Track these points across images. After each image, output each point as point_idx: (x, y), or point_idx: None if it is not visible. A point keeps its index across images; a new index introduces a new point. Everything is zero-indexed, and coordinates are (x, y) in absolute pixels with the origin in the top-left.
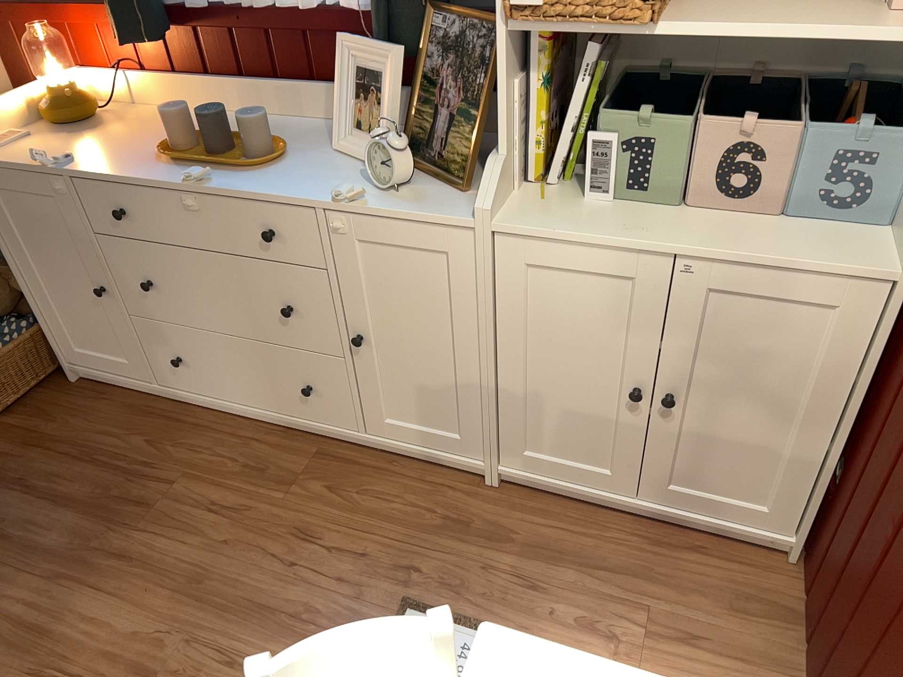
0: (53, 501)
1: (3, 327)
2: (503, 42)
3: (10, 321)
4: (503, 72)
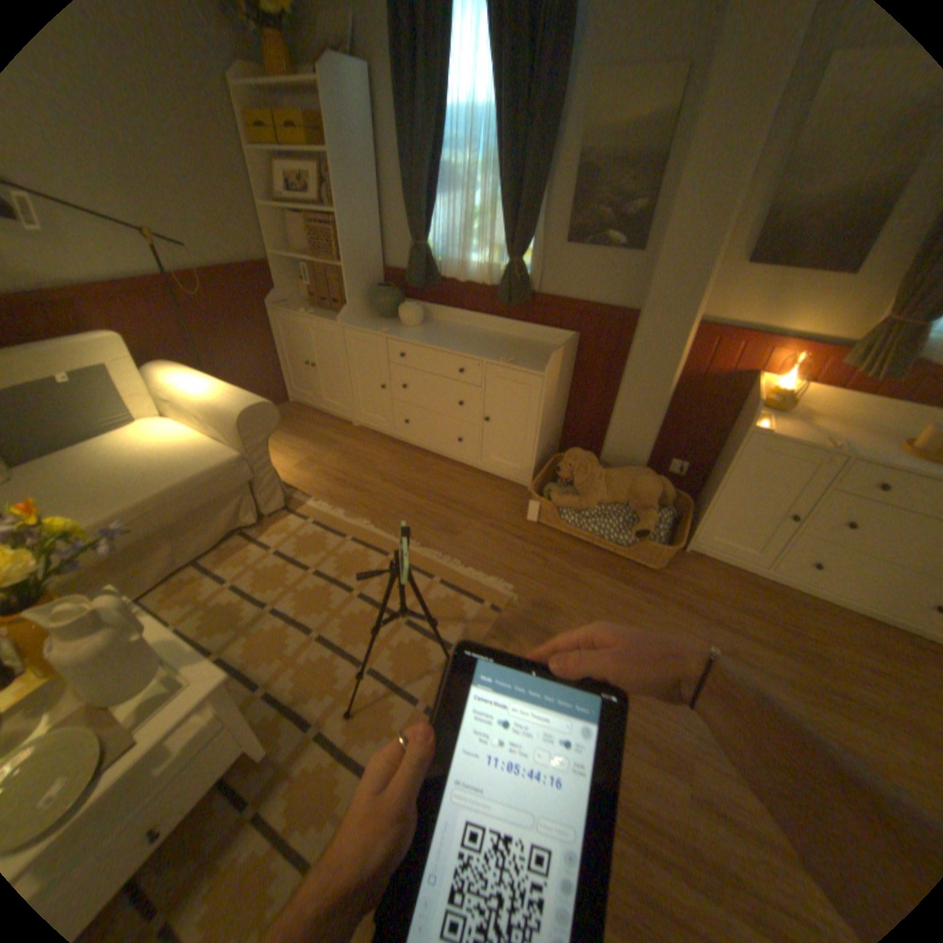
0: (755, 643)
1: (661, 514)
2: None
3: (661, 510)
4: None
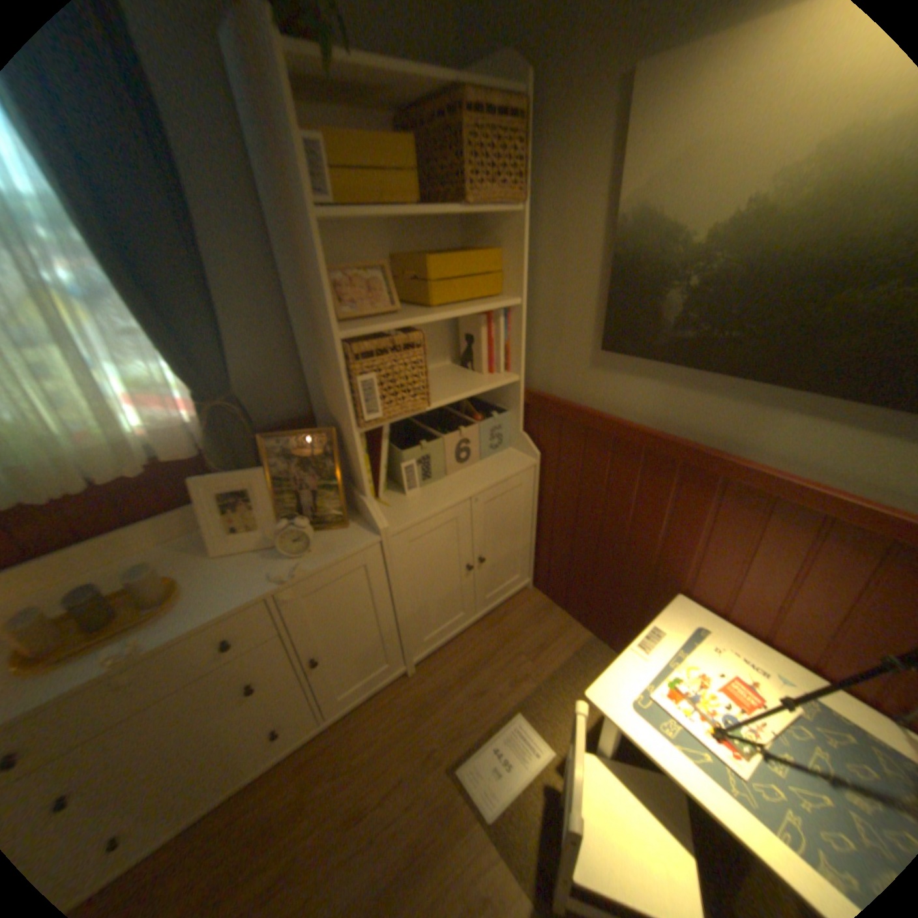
0: None
1: None
2: (355, 442)
3: None
4: (358, 457)
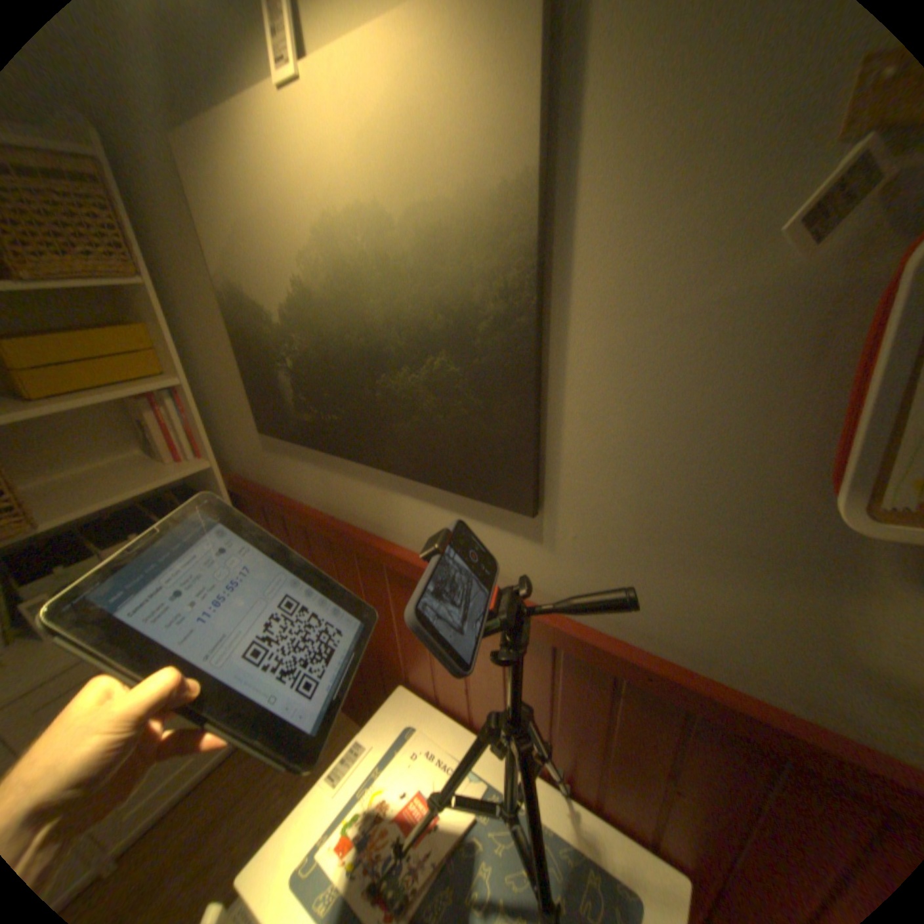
0: None
1: None
2: None
3: None
4: None
